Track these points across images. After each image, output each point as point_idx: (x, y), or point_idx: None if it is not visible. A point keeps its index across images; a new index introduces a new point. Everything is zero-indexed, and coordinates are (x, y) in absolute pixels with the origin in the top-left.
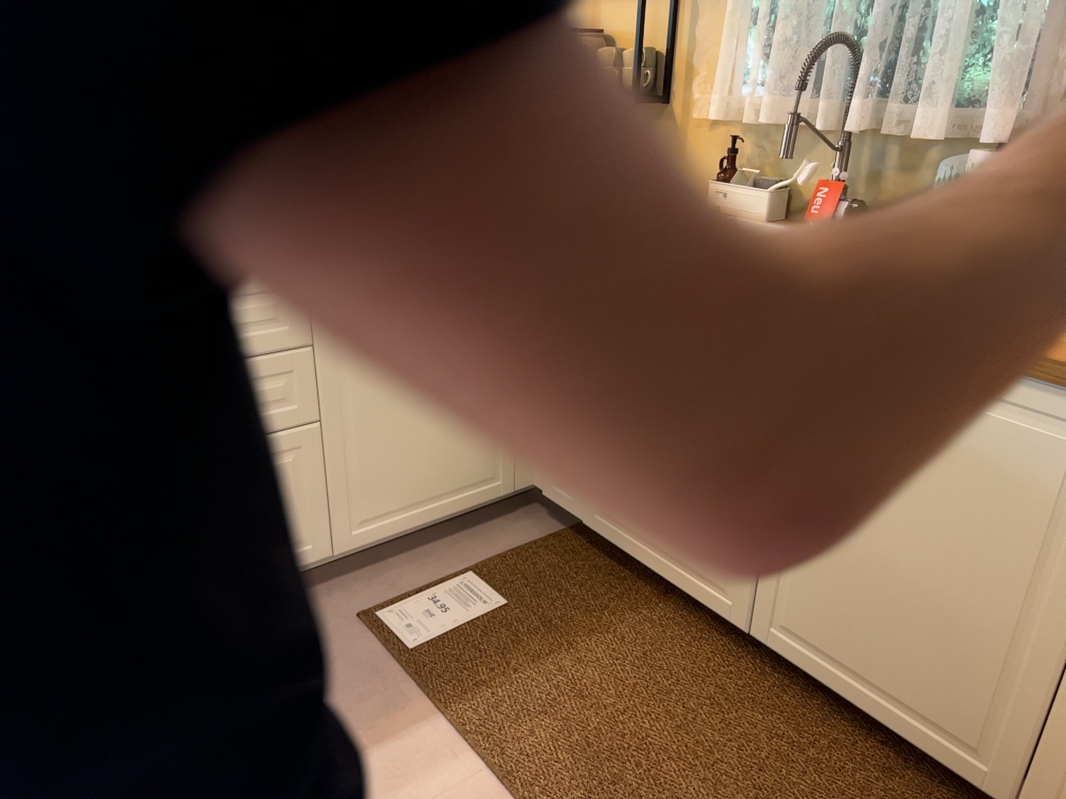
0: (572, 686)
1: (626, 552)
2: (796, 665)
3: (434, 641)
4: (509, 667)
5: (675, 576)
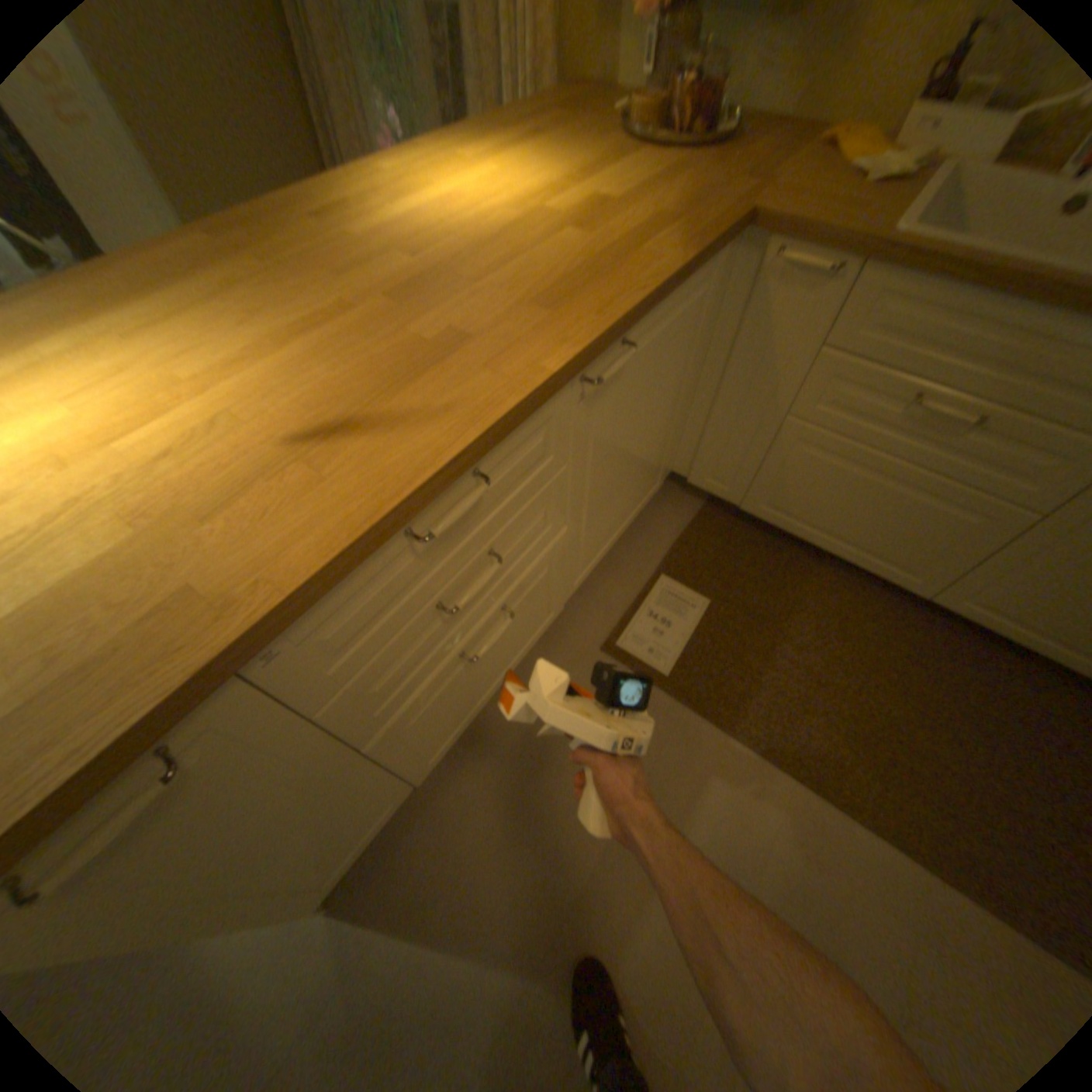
0: (809, 676)
1: (793, 533)
2: (983, 625)
3: (680, 660)
4: (752, 671)
5: (853, 556)
